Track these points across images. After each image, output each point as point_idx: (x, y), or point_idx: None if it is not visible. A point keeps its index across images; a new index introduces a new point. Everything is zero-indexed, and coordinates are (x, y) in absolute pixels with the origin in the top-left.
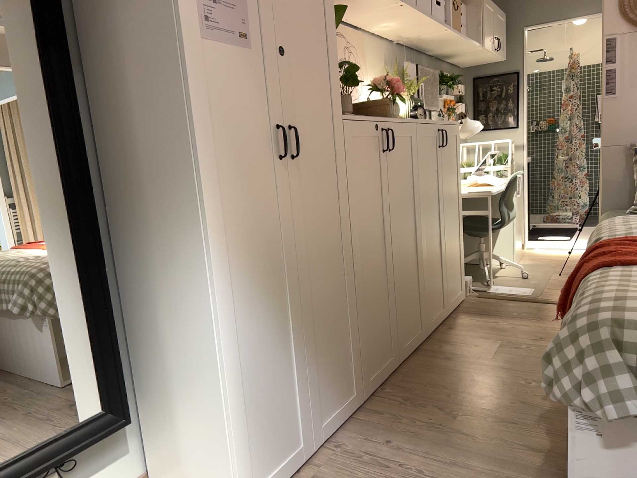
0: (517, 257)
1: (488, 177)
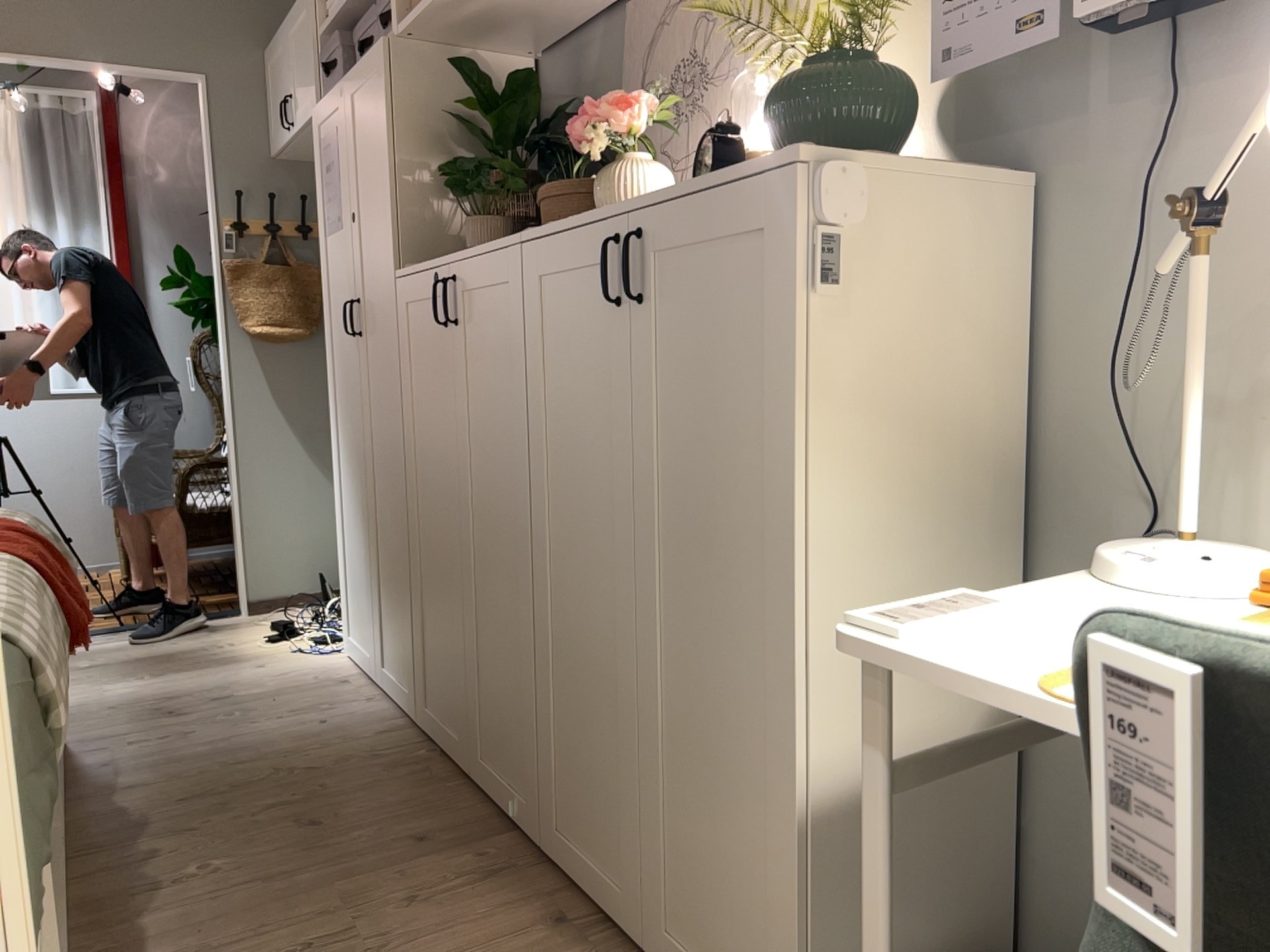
0: None
1: None
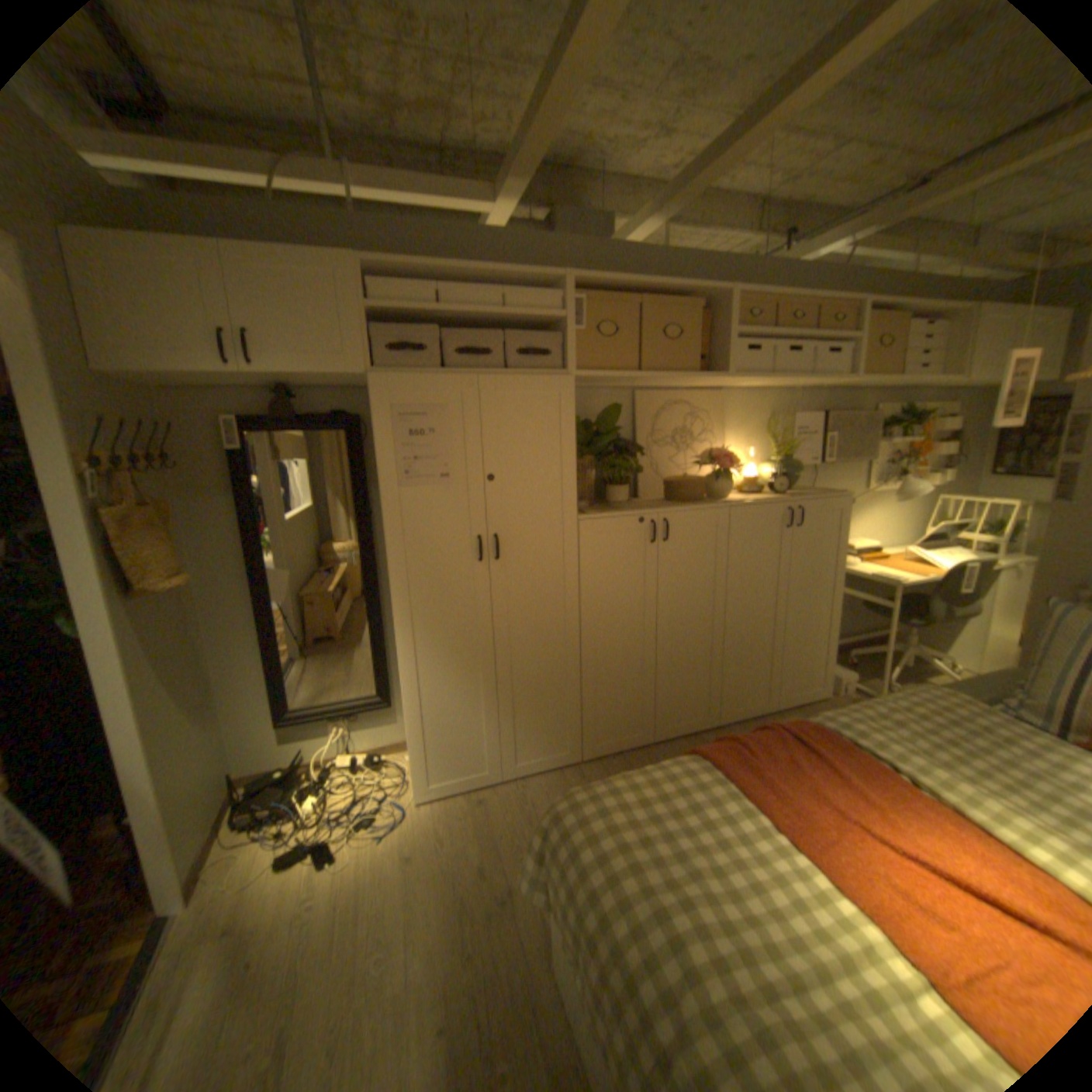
0: (988, 668)
1: (941, 556)
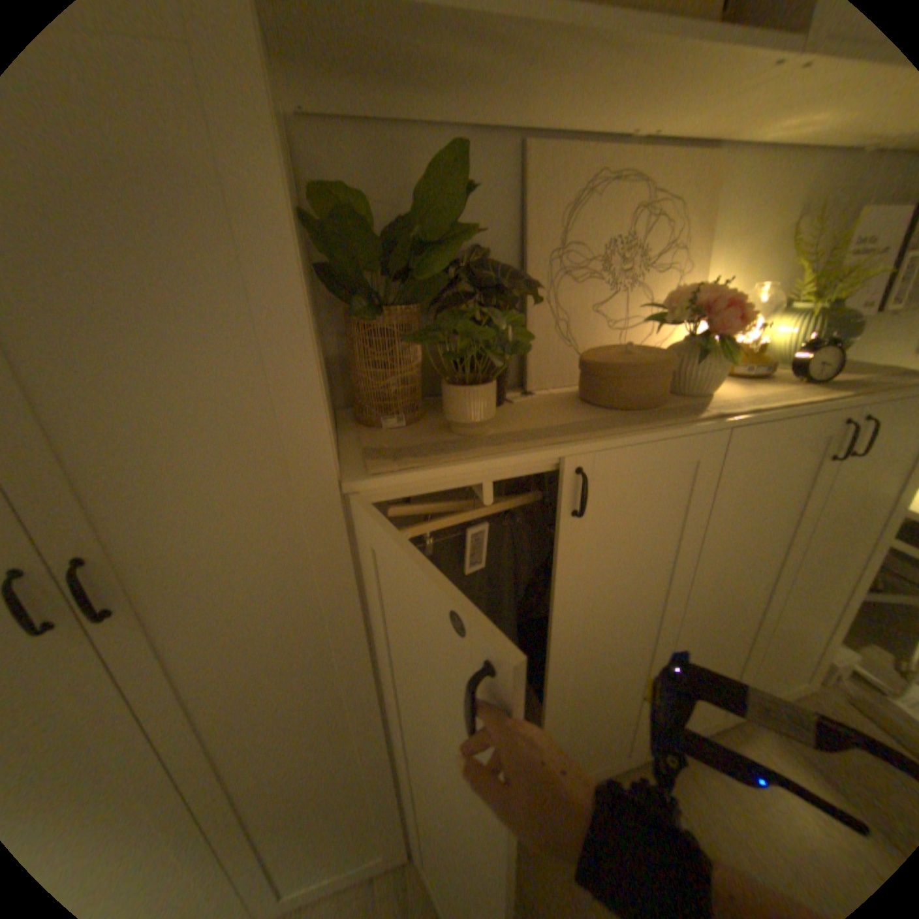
0: None
1: None
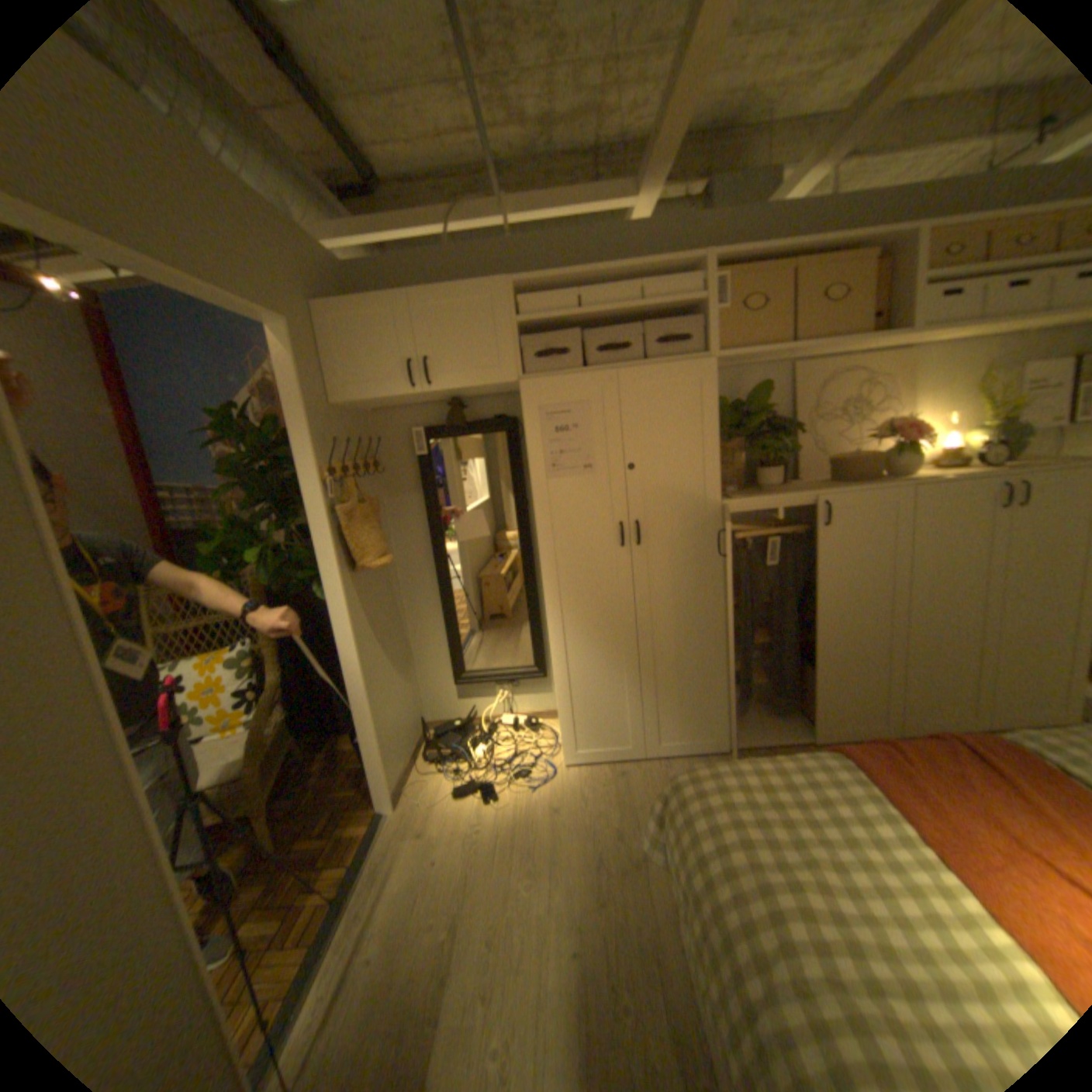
0: None
1: None
